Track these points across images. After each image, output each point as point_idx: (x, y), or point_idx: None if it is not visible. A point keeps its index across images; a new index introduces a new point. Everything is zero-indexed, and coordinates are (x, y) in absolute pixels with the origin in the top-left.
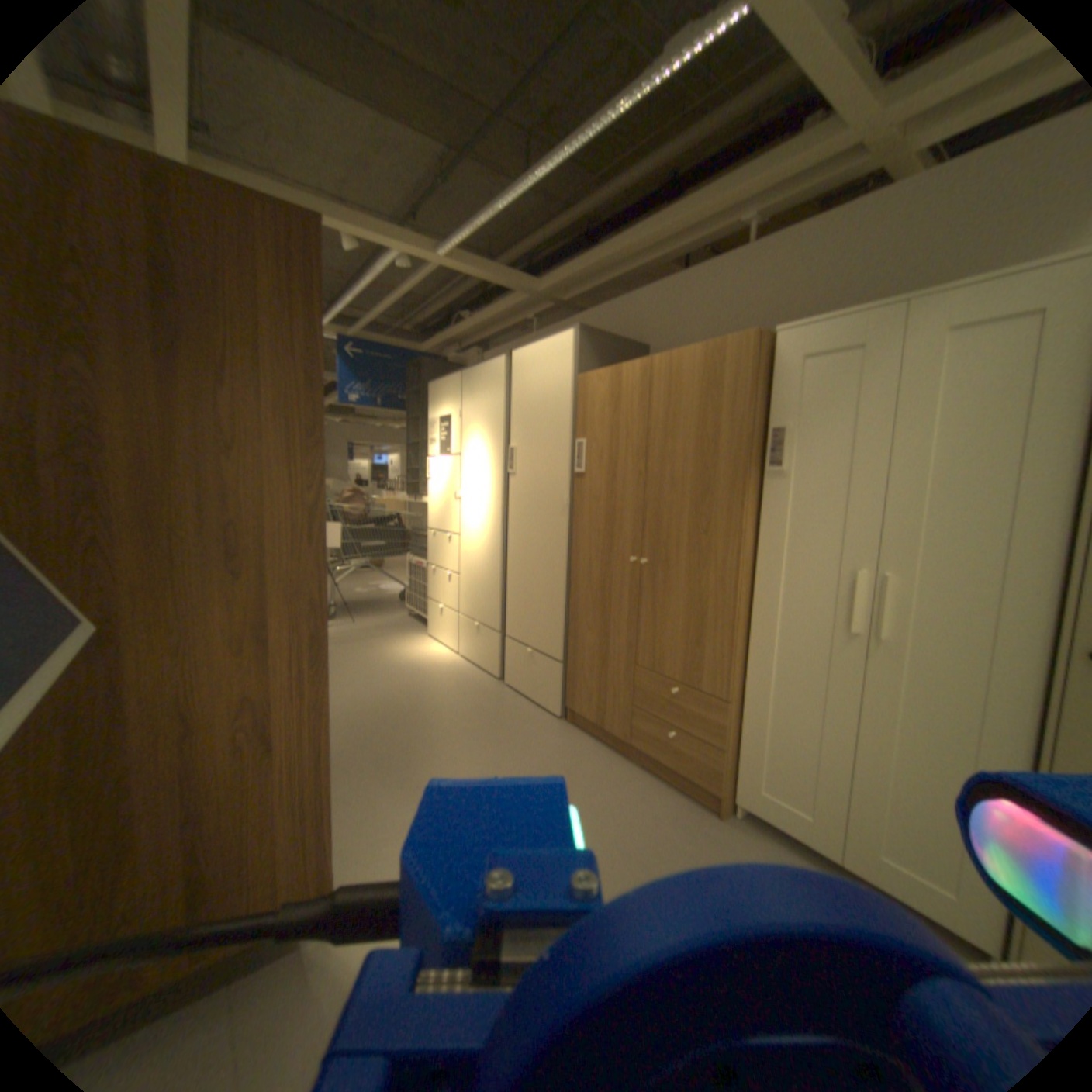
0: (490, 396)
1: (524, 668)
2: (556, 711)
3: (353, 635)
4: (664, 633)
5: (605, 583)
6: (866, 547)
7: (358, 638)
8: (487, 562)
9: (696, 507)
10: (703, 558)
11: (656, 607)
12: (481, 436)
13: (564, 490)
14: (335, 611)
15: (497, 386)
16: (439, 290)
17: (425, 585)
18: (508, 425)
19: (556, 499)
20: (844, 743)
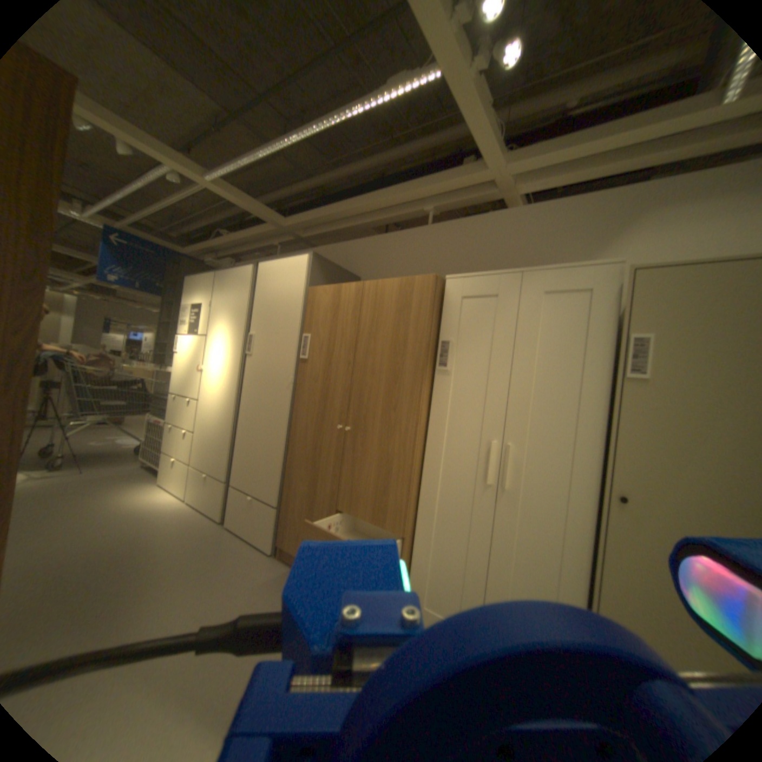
0: (236, 293)
1: (242, 514)
2: (267, 550)
3: (77, 486)
4: (359, 484)
5: (316, 445)
6: (496, 426)
7: (81, 489)
8: (219, 424)
9: (388, 391)
10: (390, 428)
11: (354, 465)
12: (225, 323)
13: (290, 371)
14: (61, 463)
15: (243, 287)
16: (203, 212)
17: (159, 442)
18: (249, 318)
19: (283, 377)
20: (480, 565)
